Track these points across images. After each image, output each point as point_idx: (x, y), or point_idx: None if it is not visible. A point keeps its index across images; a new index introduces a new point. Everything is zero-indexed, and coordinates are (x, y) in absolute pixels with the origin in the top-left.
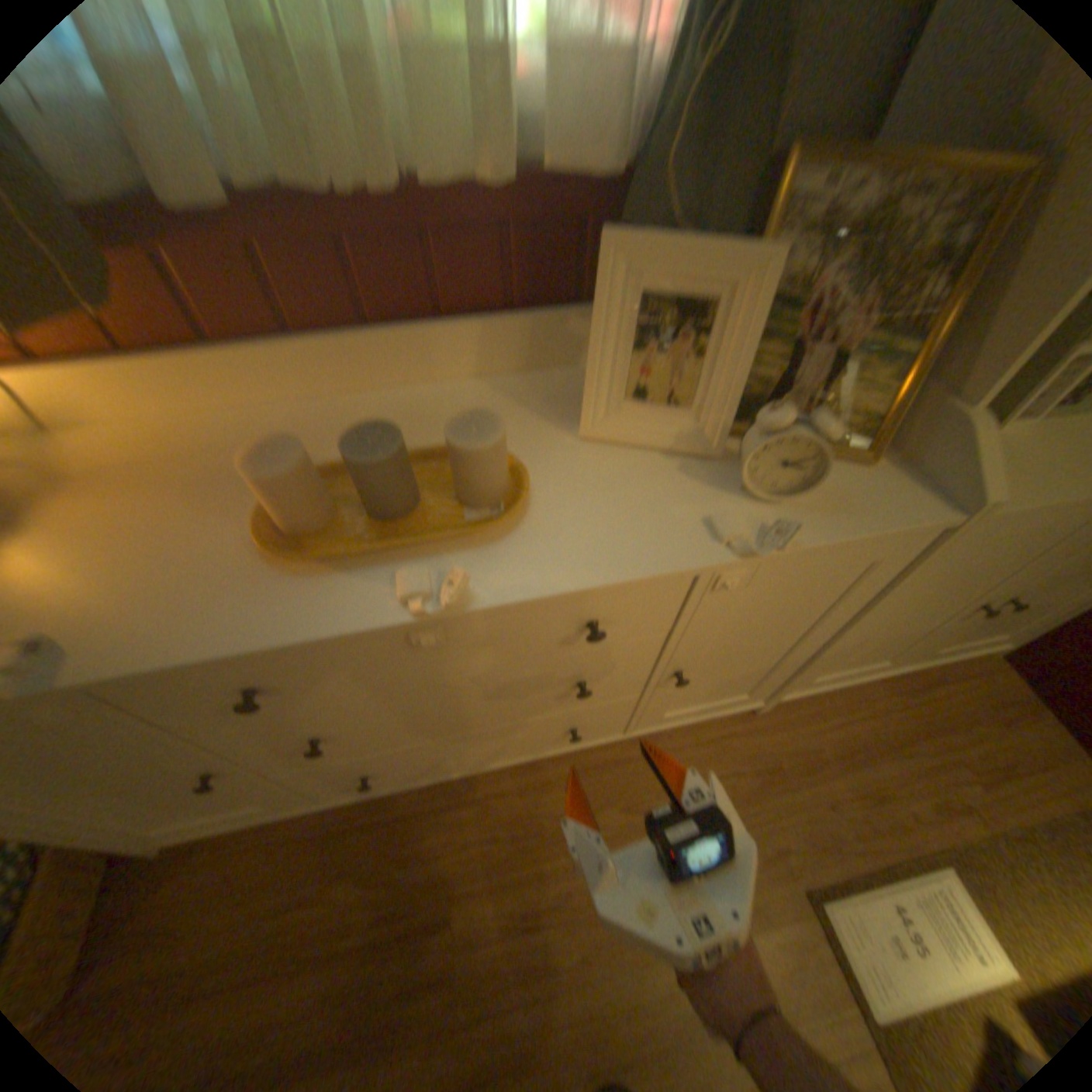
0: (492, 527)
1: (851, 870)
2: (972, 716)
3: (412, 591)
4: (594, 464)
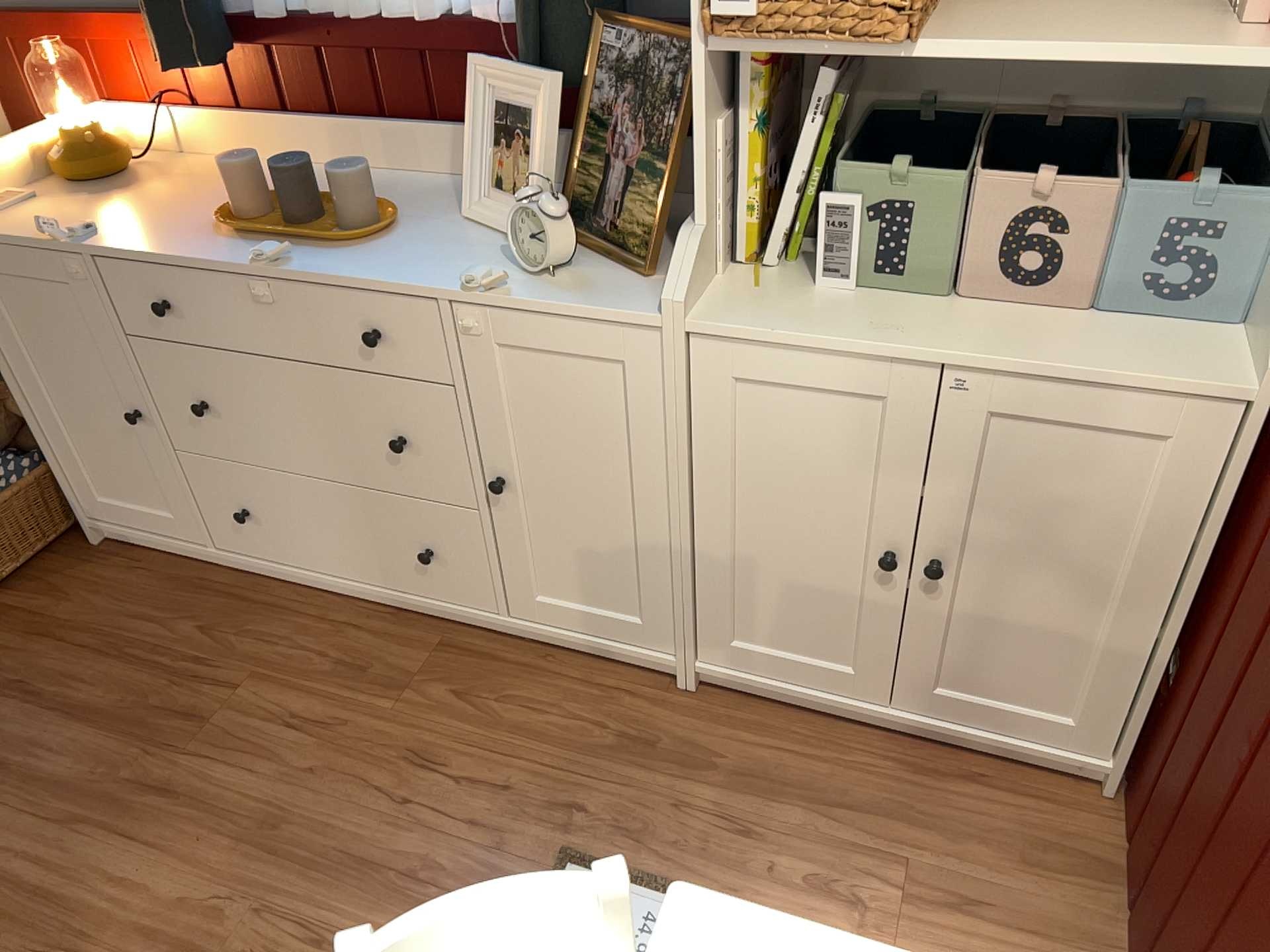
0: (339, 241)
1: (637, 853)
2: (979, 822)
3: (266, 255)
4: (454, 237)
